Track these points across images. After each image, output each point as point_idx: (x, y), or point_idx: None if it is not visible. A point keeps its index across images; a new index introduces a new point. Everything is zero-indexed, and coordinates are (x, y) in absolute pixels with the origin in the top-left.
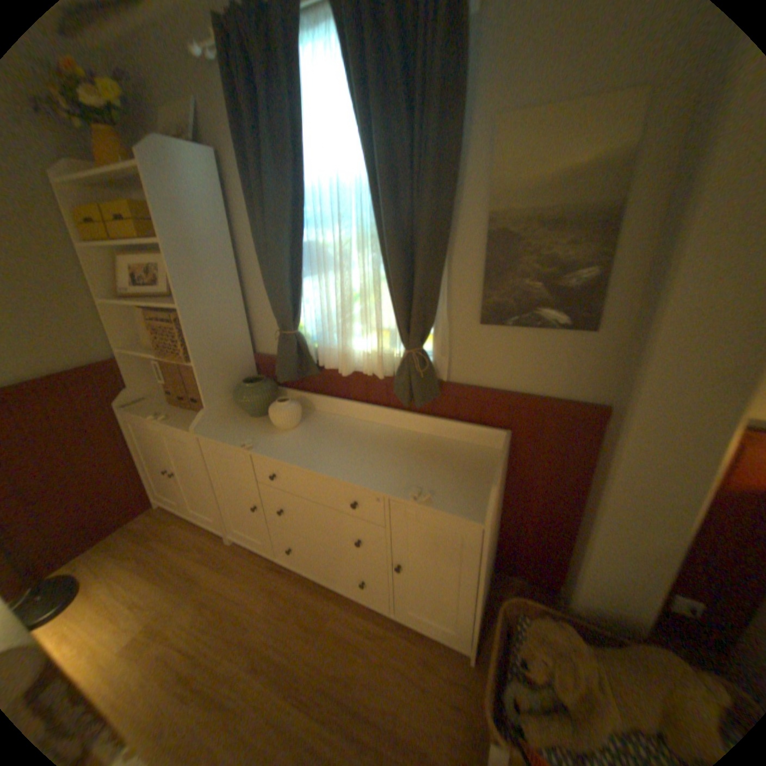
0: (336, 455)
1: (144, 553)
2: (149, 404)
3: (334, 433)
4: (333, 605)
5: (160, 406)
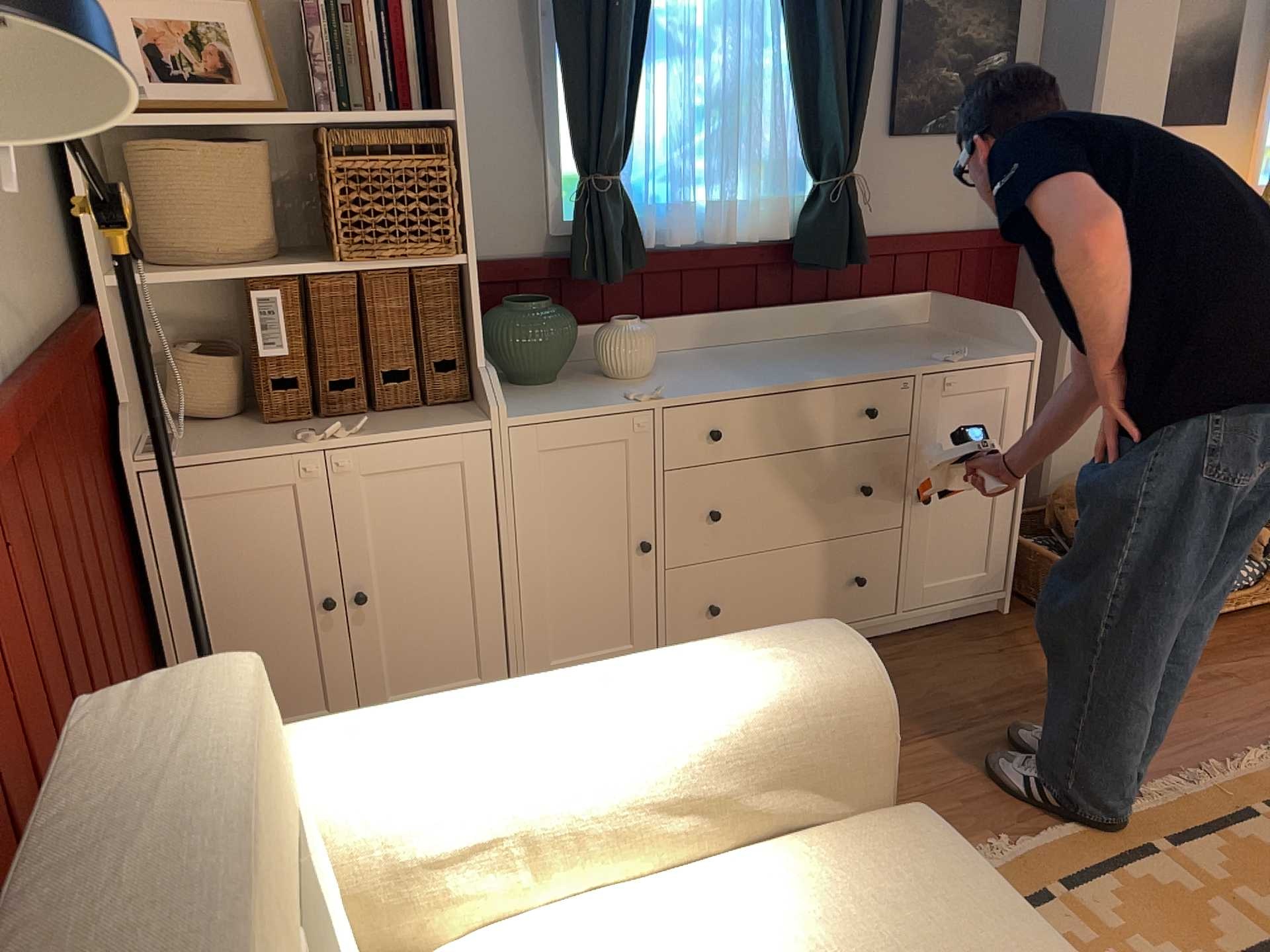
0: (788, 370)
1: None
2: (209, 440)
3: (722, 362)
4: None
5: (260, 433)
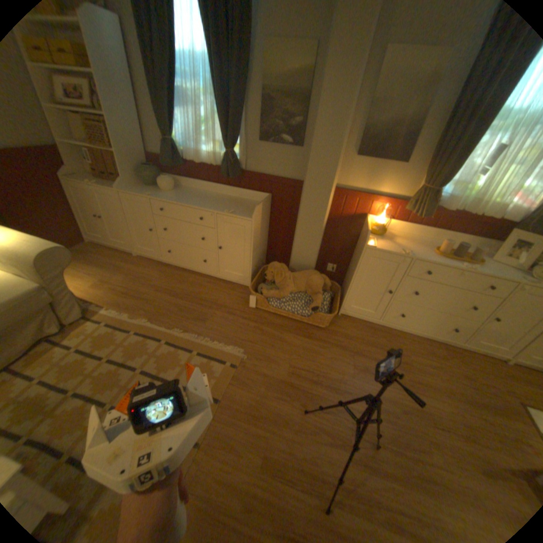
0: (193, 200)
1: (87, 258)
2: (80, 176)
3: (191, 194)
4: (191, 274)
5: (88, 178)
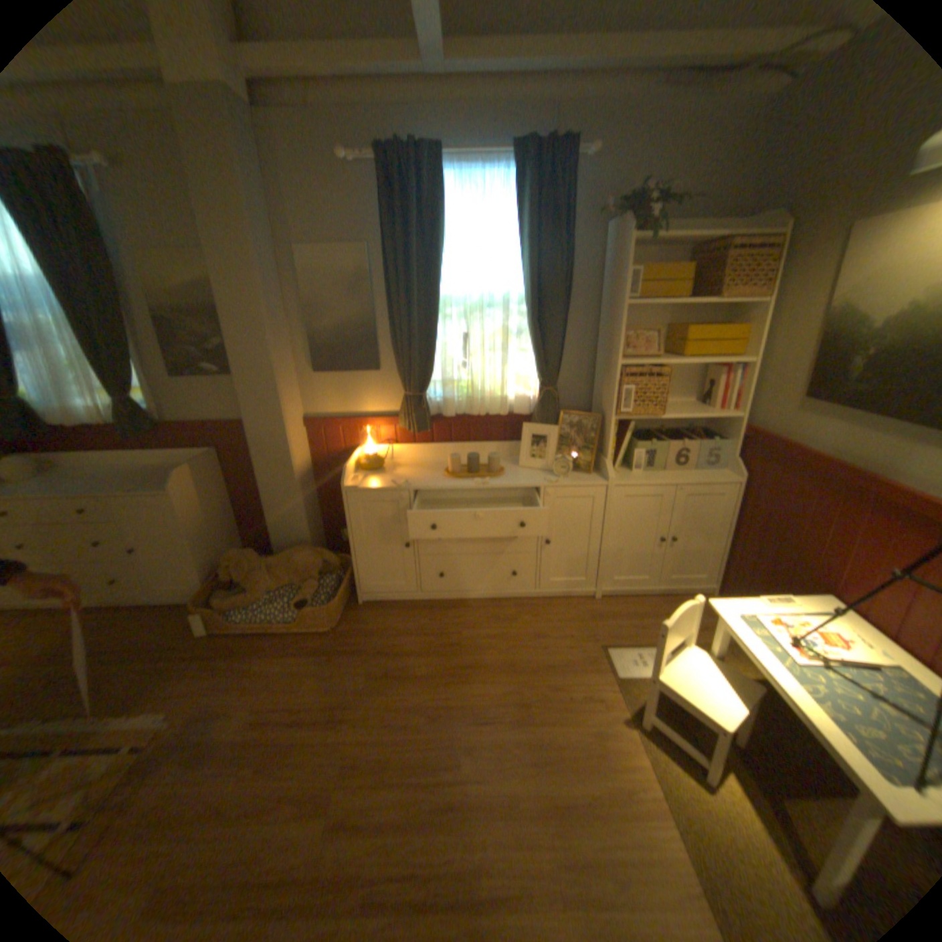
0: (65, 488)
1: None
2: None
3: (69, 478)
4: (92, 617)
5: None
